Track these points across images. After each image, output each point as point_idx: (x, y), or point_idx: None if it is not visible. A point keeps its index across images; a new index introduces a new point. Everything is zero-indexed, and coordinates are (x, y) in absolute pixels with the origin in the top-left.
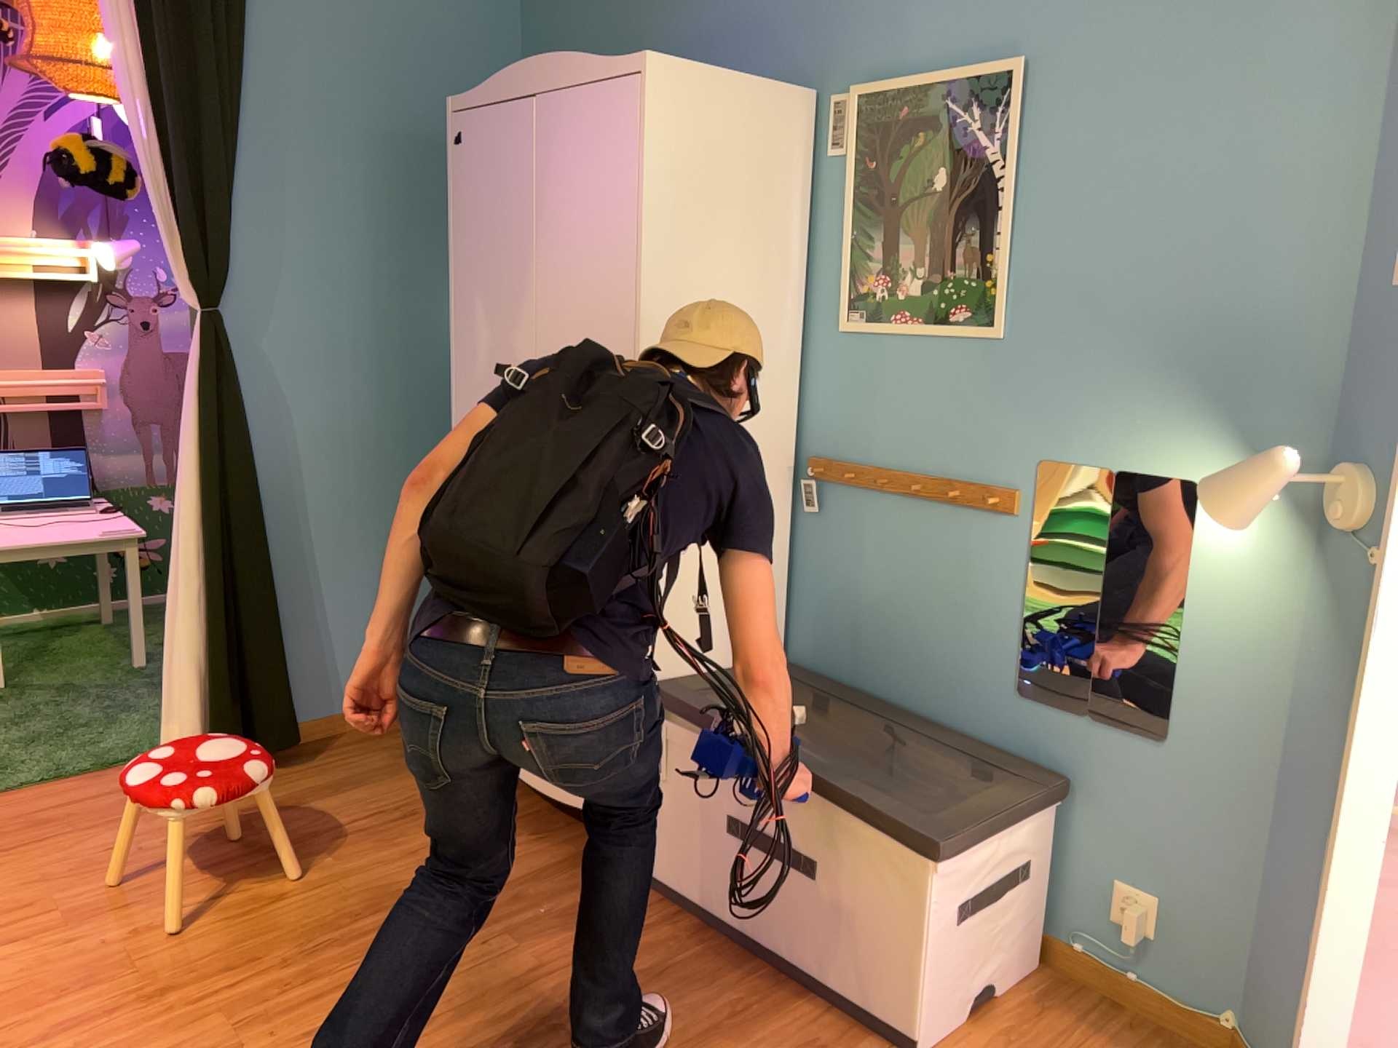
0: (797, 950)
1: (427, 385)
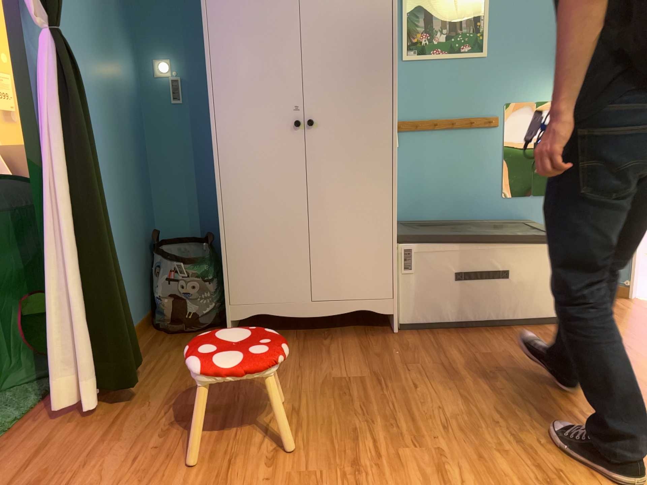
0: (496, 313)
1: (118, 114)
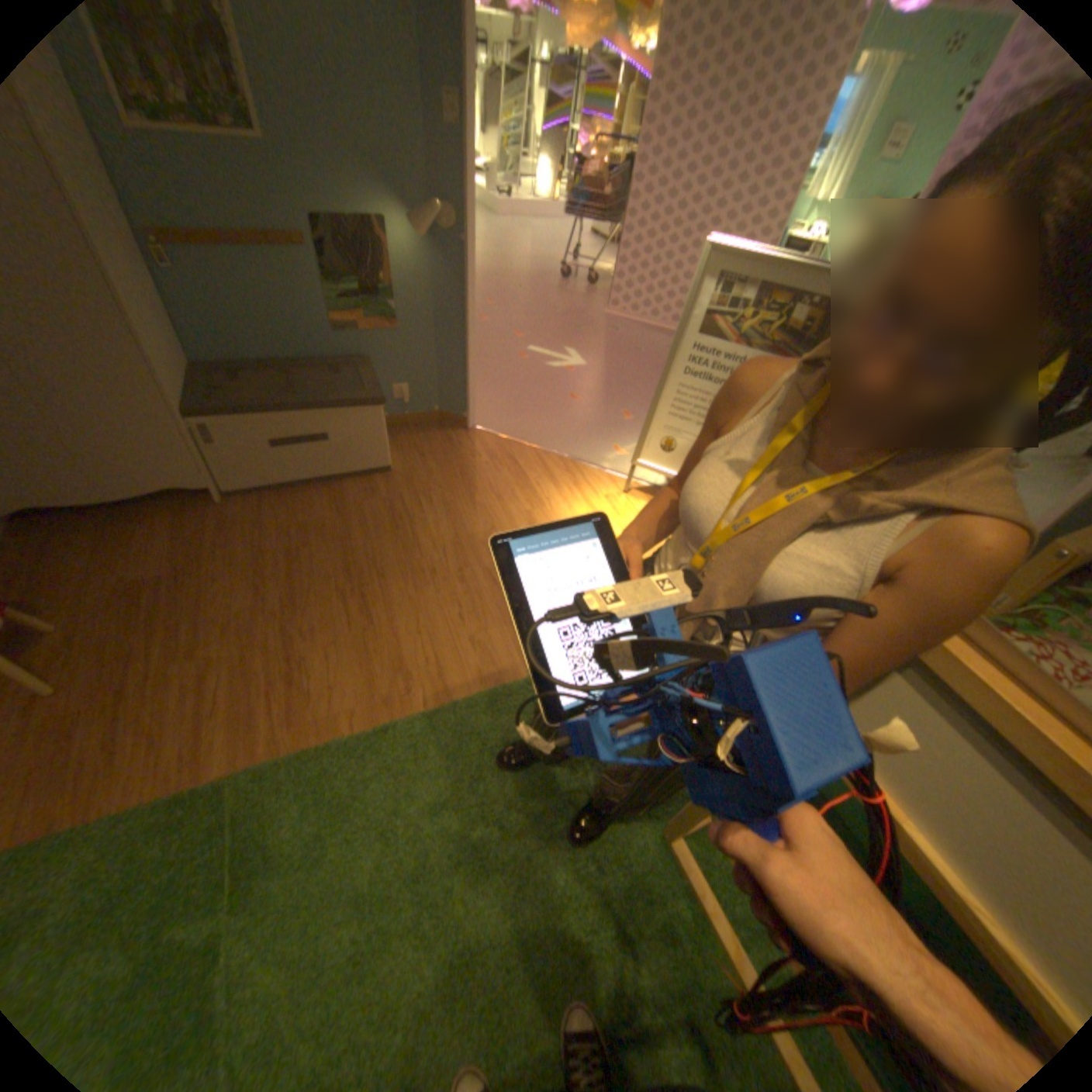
0: (327, 469)
1: None
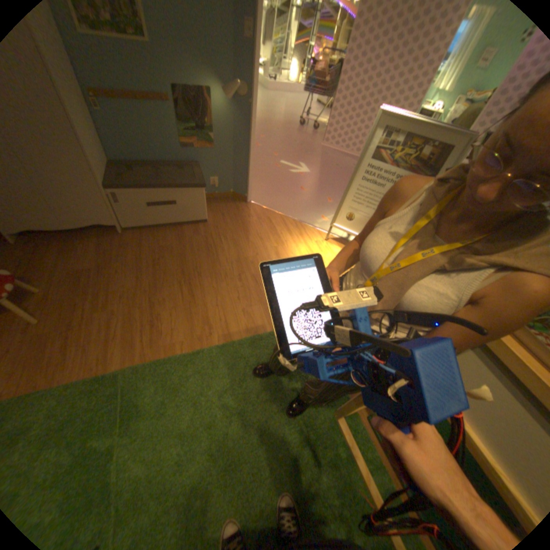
0: (175, 219)
1: None
